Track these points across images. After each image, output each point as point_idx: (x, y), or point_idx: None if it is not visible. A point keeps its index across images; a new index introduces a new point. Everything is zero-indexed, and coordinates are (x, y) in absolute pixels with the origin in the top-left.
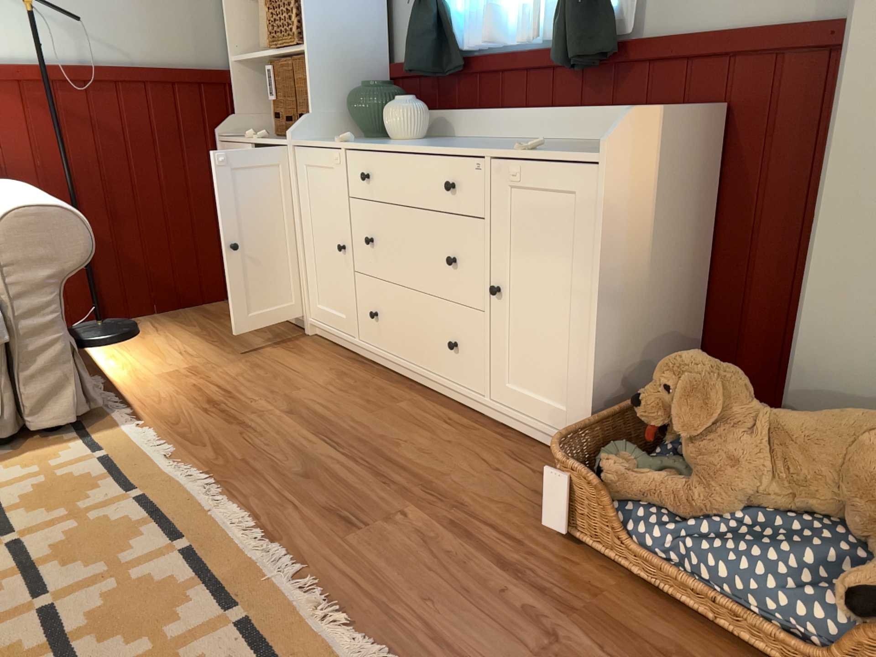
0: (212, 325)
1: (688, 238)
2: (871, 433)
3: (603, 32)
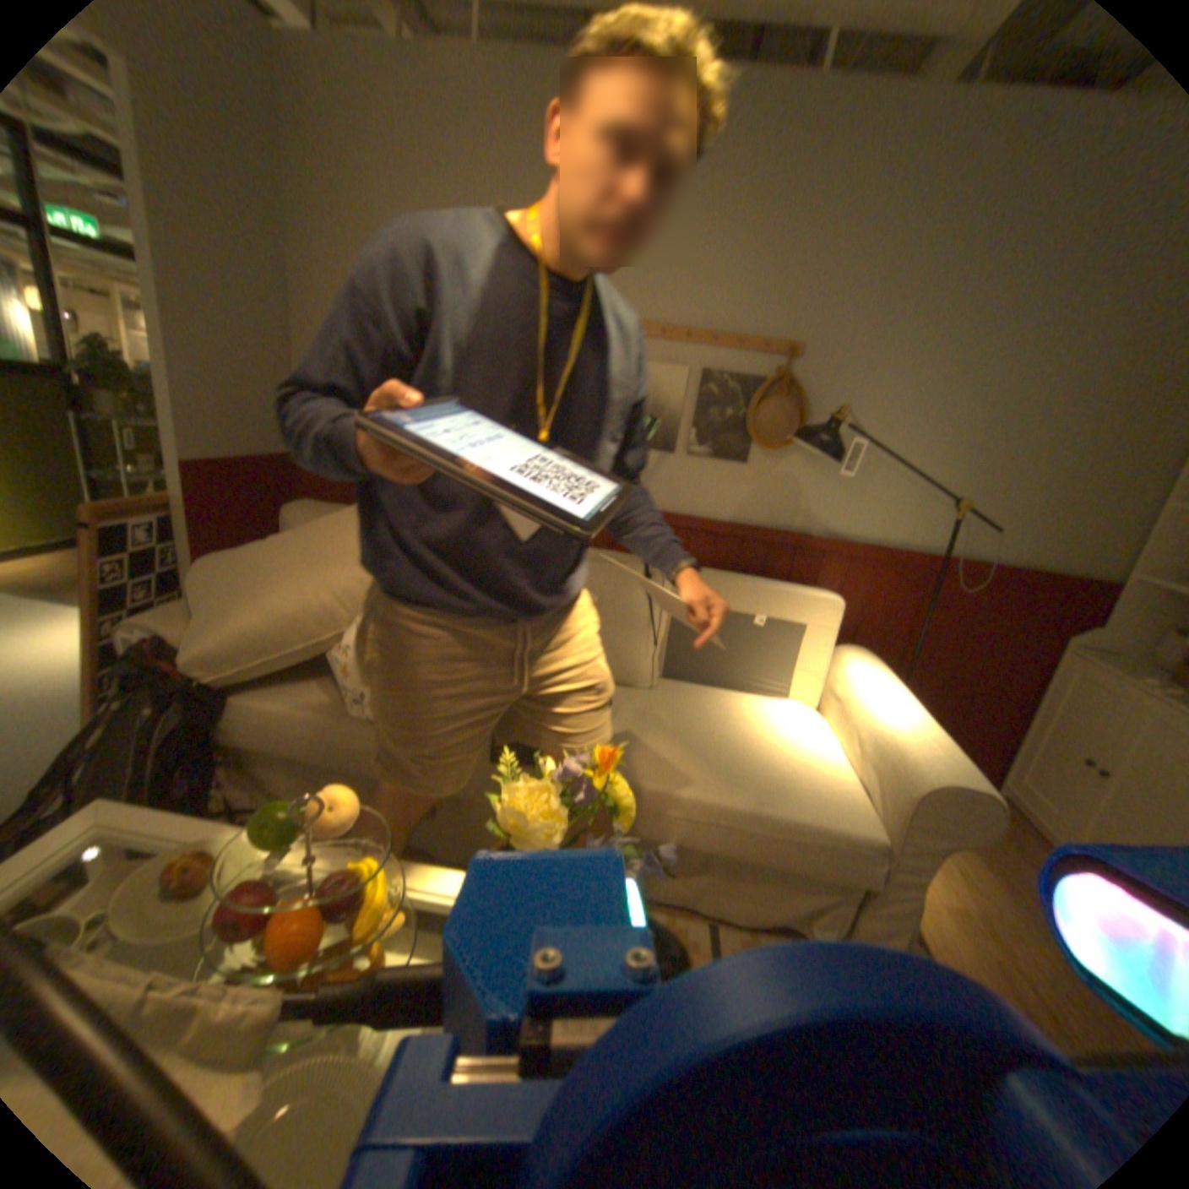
0: None
1: None
2: None
3: None
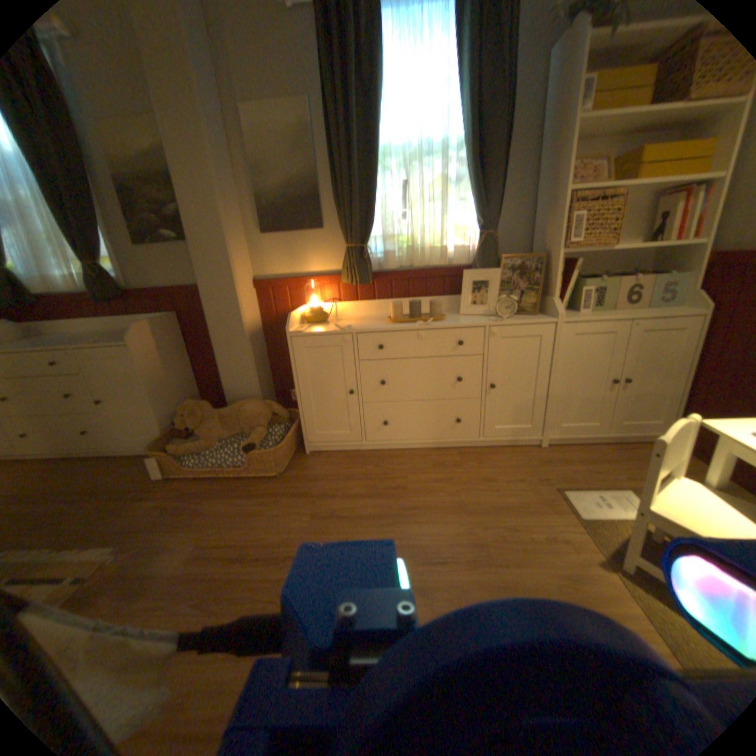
0: None
1: (179, 361)
2: (244, 406)
3: (113, 287)
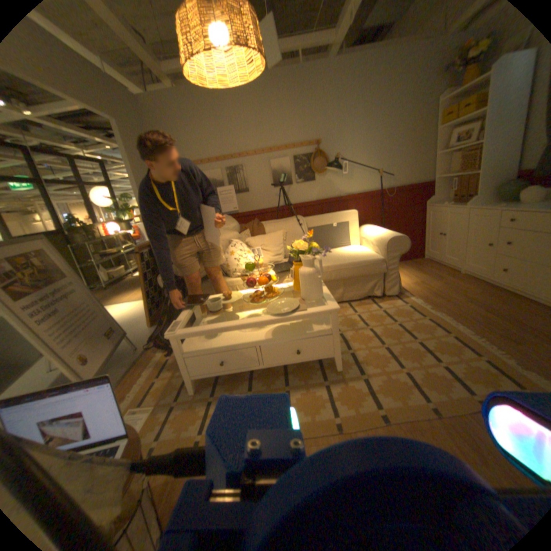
0: (420, 267)
1: None
2: None
3: None
